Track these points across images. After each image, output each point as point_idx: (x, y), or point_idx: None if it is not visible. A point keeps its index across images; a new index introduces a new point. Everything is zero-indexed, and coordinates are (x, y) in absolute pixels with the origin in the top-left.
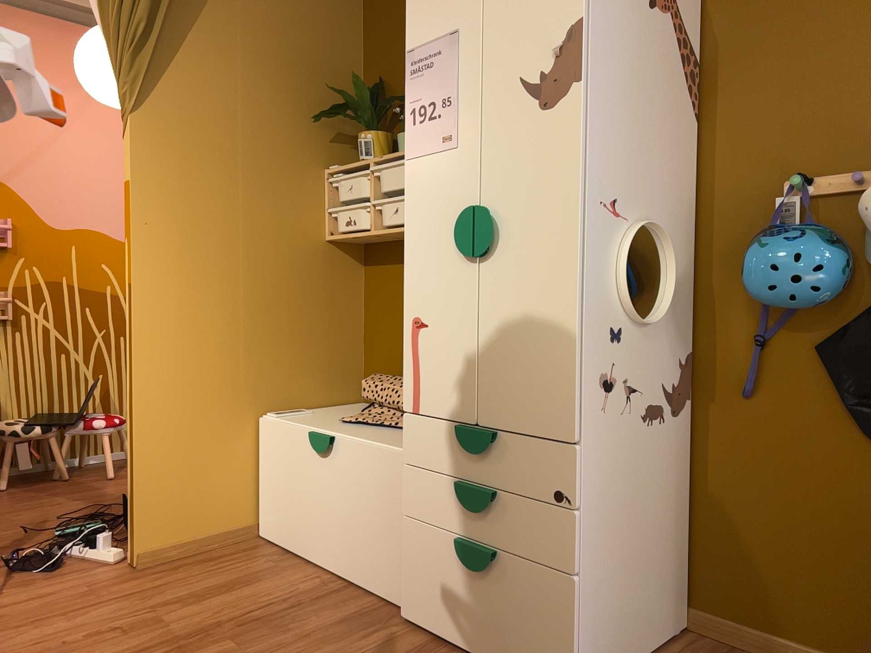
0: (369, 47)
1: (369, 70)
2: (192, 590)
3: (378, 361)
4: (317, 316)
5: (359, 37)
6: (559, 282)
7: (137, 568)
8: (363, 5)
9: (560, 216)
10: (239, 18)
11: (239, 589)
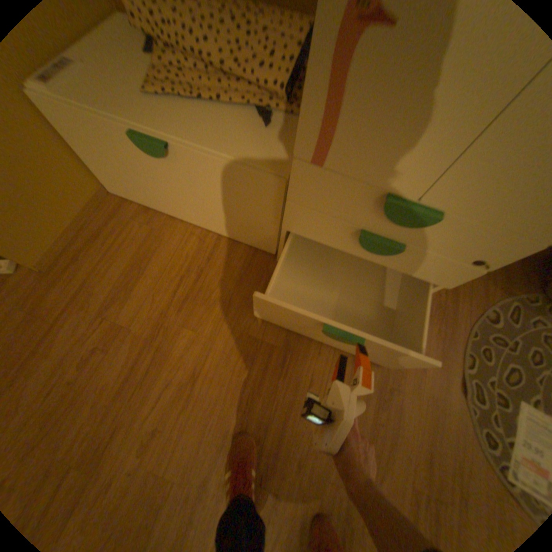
0: None
1: None
2: (112, 282)
3: None
4: None
5: None
6: None
7: (42, 272)
8: None
9: None
10: None
11: (146, 267)
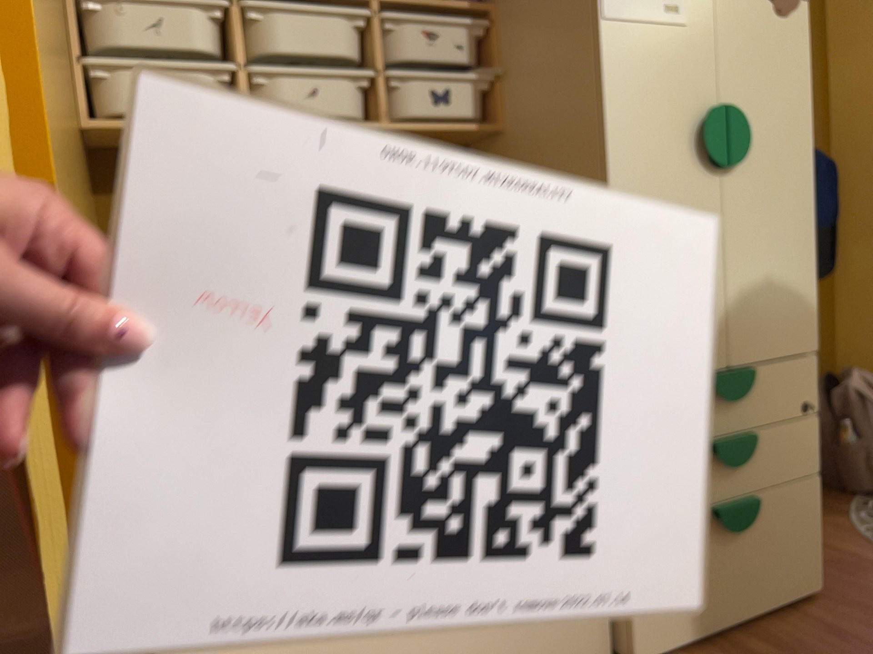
0: None
1: None
2: None
3: None
4: None
5: None
6: (802, 196)
7: None
8: None
9: (800, 130)
10: None
11: None
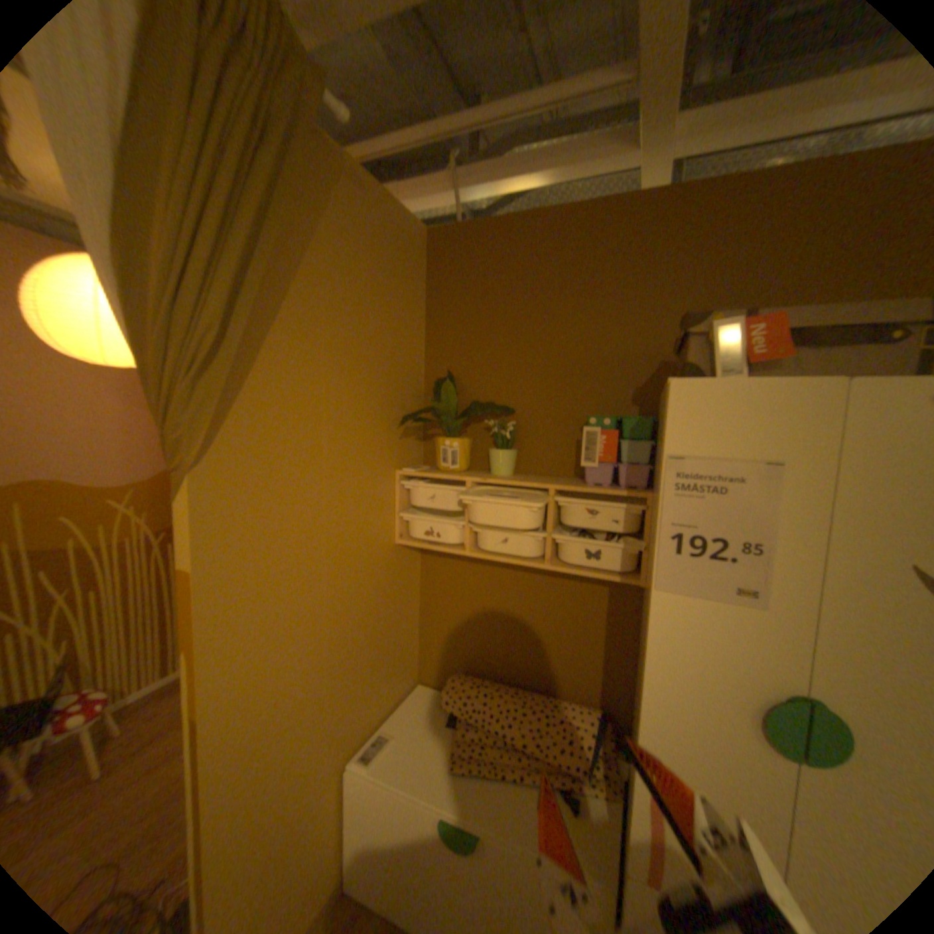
0: (433, 333)
1: (432, 357)
2: None
3: (440, 649)
4: (389, 625)
5: (422, 320)
6: None
7: None
8: (426, 285)
9: None
10: (323, 306)
11: None
